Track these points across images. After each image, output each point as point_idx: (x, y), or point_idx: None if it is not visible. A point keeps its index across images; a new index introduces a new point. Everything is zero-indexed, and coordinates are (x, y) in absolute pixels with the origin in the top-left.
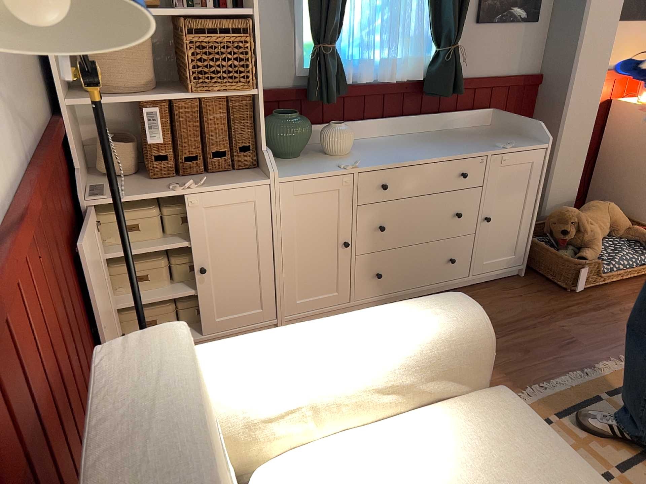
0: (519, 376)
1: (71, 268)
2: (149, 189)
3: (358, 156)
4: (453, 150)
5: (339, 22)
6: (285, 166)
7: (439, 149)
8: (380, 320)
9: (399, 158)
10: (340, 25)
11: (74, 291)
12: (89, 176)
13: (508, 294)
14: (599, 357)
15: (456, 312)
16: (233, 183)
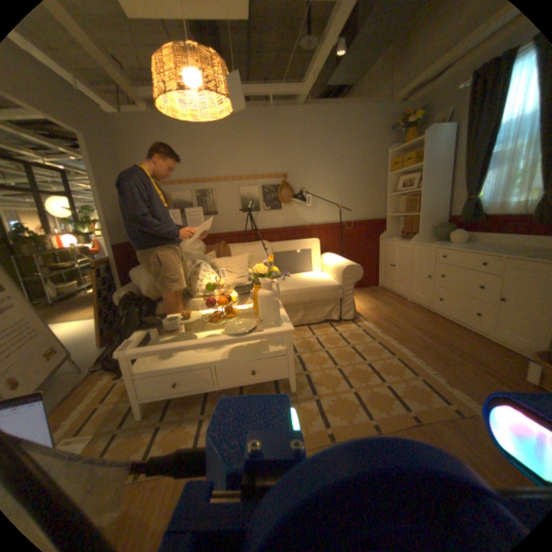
0: (404, 341)
1: (359, 246)
2: (393, 238)
3: (456, 244)
4: (494, 251)
5: (475, 186)
6: (428, 241)
7: (493, 250)
8: (343, 260)
9: (461, 247)
10: (478, 187)
11: (356, 250)
12: (399, 235)
13: (499, 355)
14: (435, 369)
15: (347, 263)
16: (405, 241)
